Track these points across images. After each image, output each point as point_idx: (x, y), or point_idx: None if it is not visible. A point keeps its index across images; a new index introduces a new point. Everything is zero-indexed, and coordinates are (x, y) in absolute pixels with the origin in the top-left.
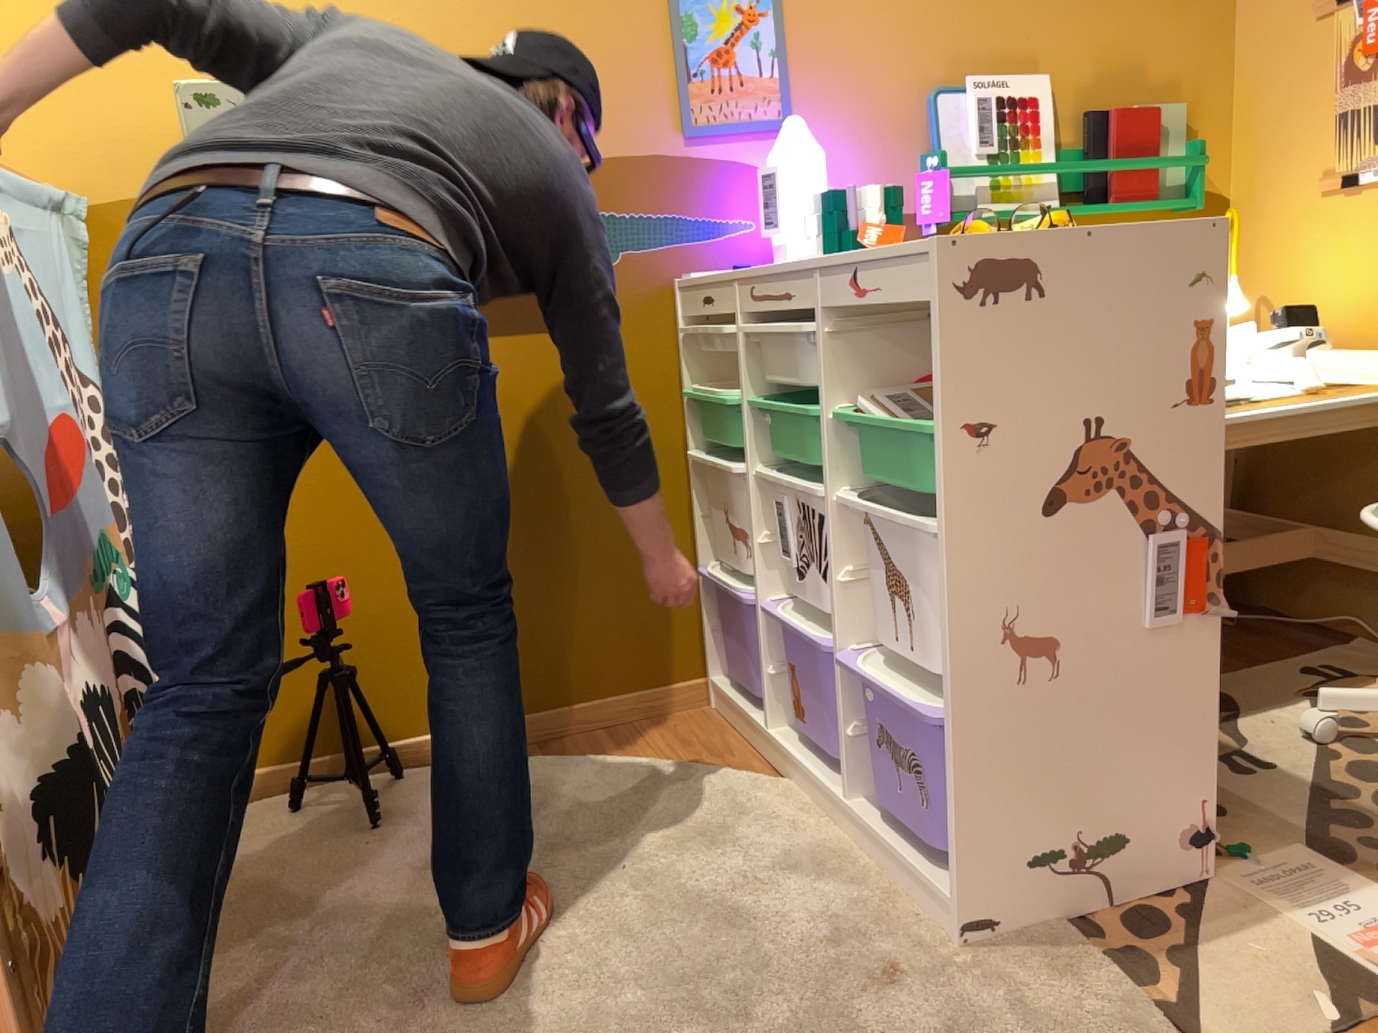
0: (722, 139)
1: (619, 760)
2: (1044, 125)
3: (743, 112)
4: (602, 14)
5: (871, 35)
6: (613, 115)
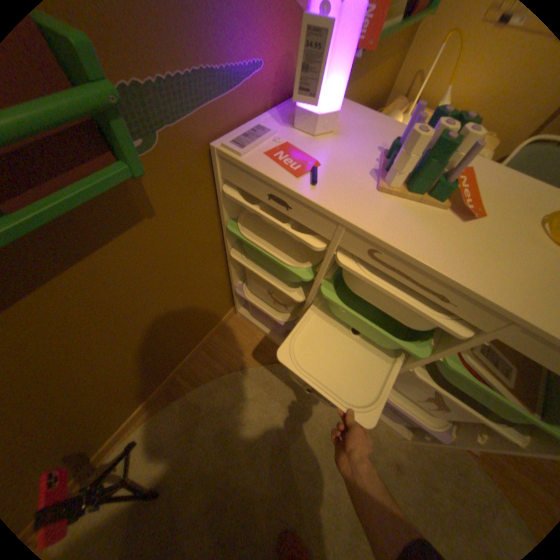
0: None
1: (229, 376)
2: None
3: None
4: None
5: None
6: None
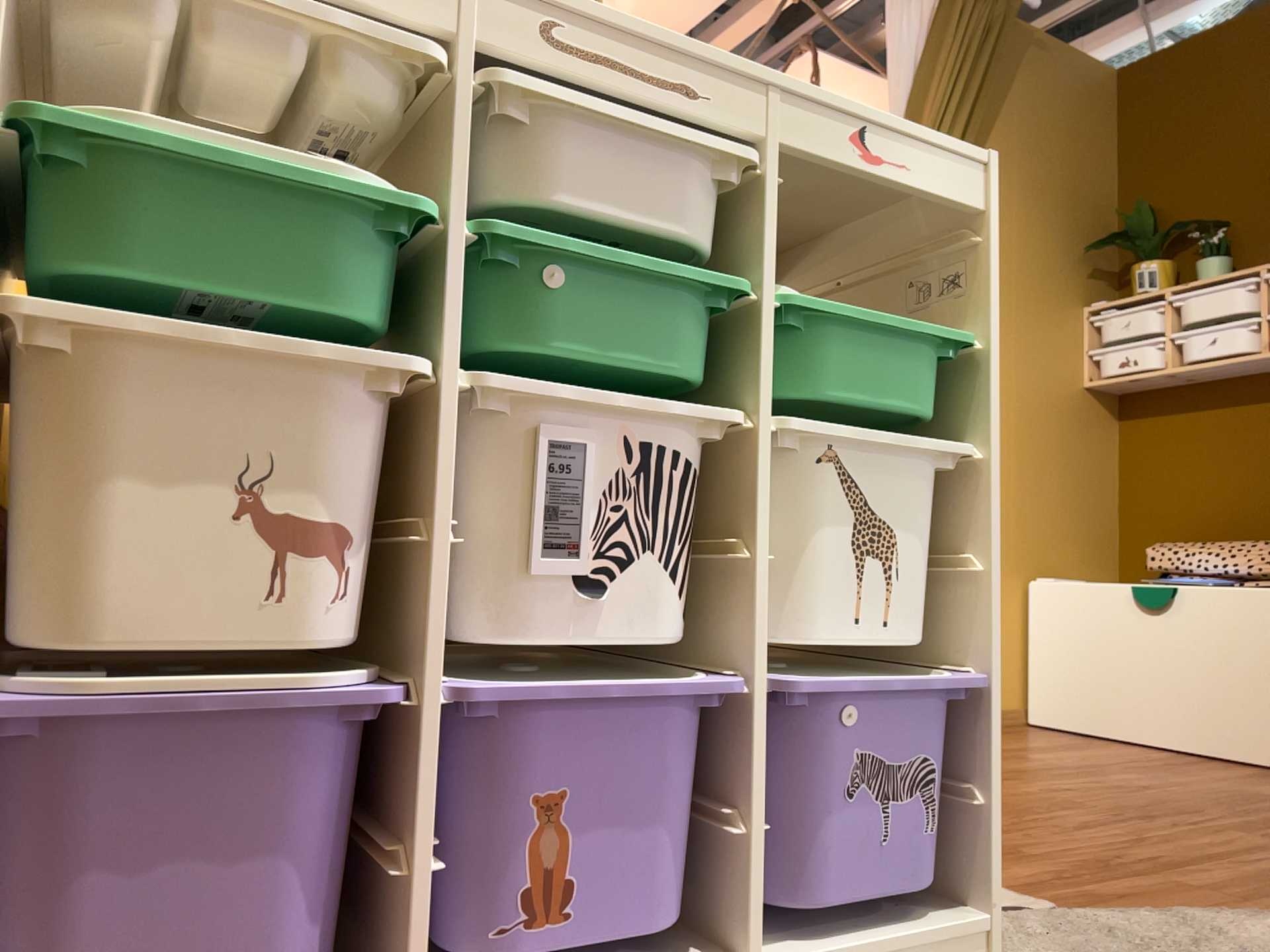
0: None
1: None
2: None
3: None
4: None
5: None
6: None
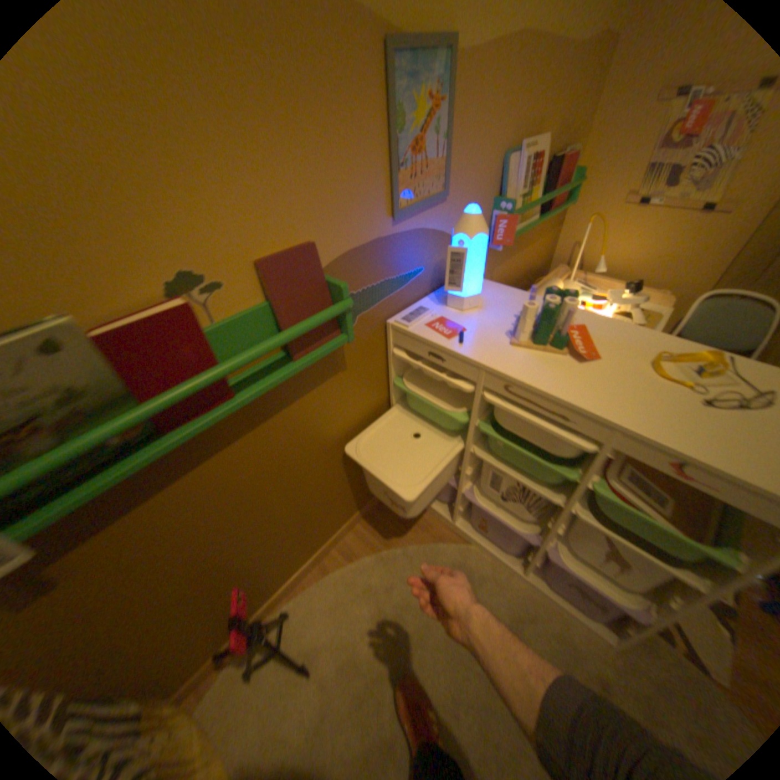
0: (413, 215)
1: (388, 552)
2: (544, 168)
3: (426, 191)
4: (338, 107)
5: (491, 110)
6: (350, 214)
